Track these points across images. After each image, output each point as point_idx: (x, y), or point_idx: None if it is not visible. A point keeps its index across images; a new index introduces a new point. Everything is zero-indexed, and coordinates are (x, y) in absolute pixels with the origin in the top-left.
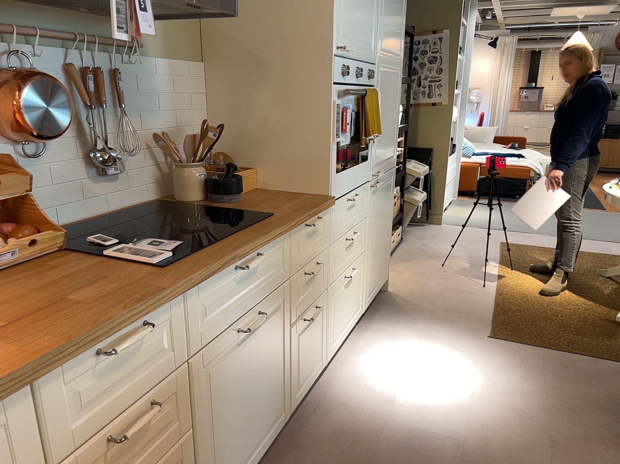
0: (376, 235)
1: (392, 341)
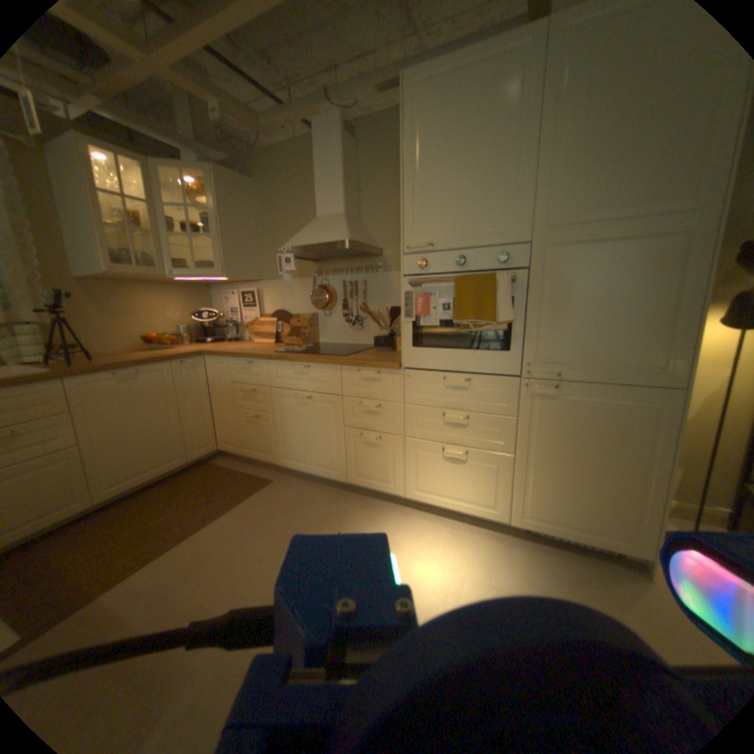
0: (565, 458)
1: (485, 564)
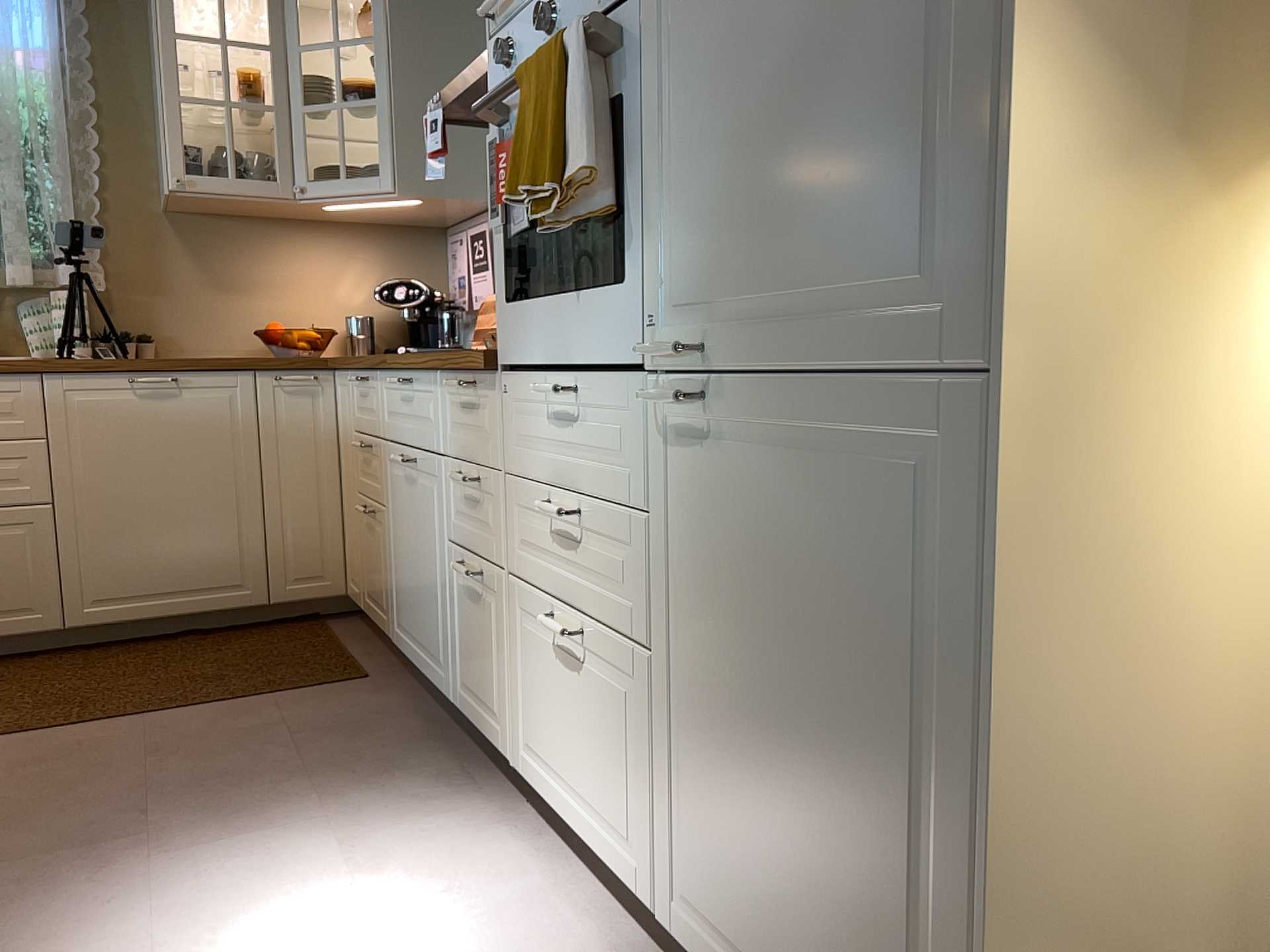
0: (746, 691)
1: None
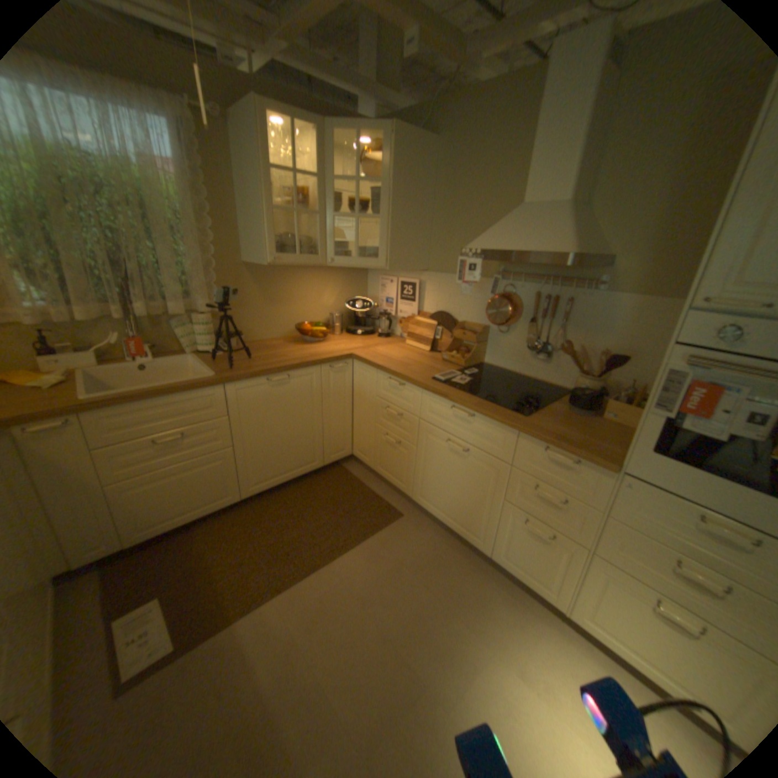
0: None
1: None
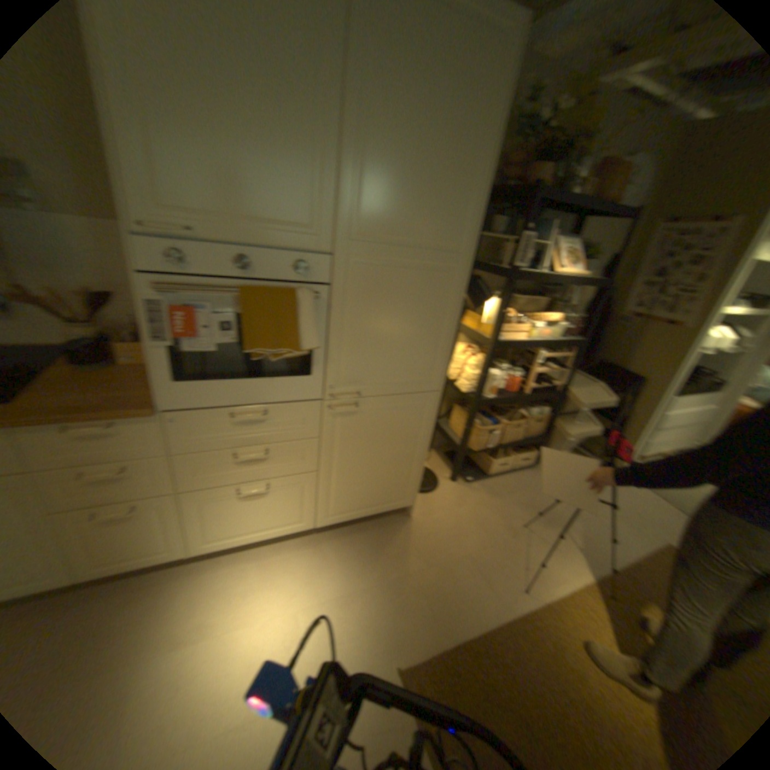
0: (358, 460)
1: (303, 581)
